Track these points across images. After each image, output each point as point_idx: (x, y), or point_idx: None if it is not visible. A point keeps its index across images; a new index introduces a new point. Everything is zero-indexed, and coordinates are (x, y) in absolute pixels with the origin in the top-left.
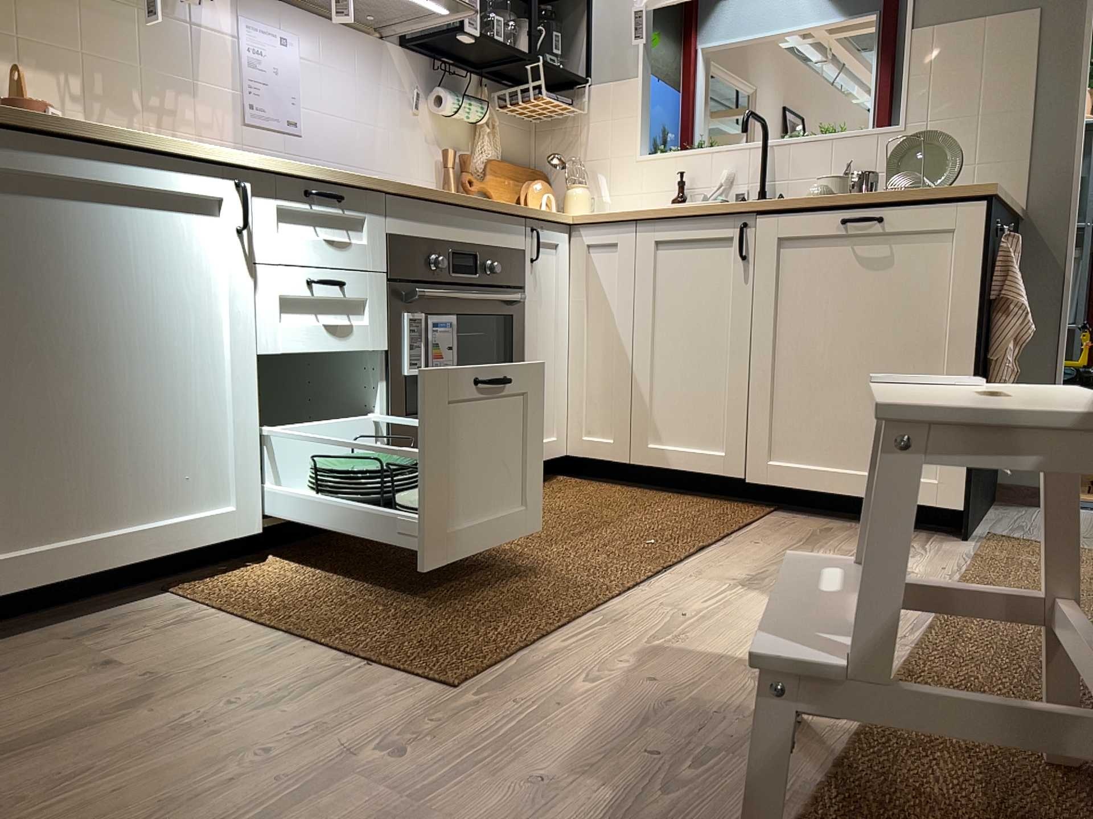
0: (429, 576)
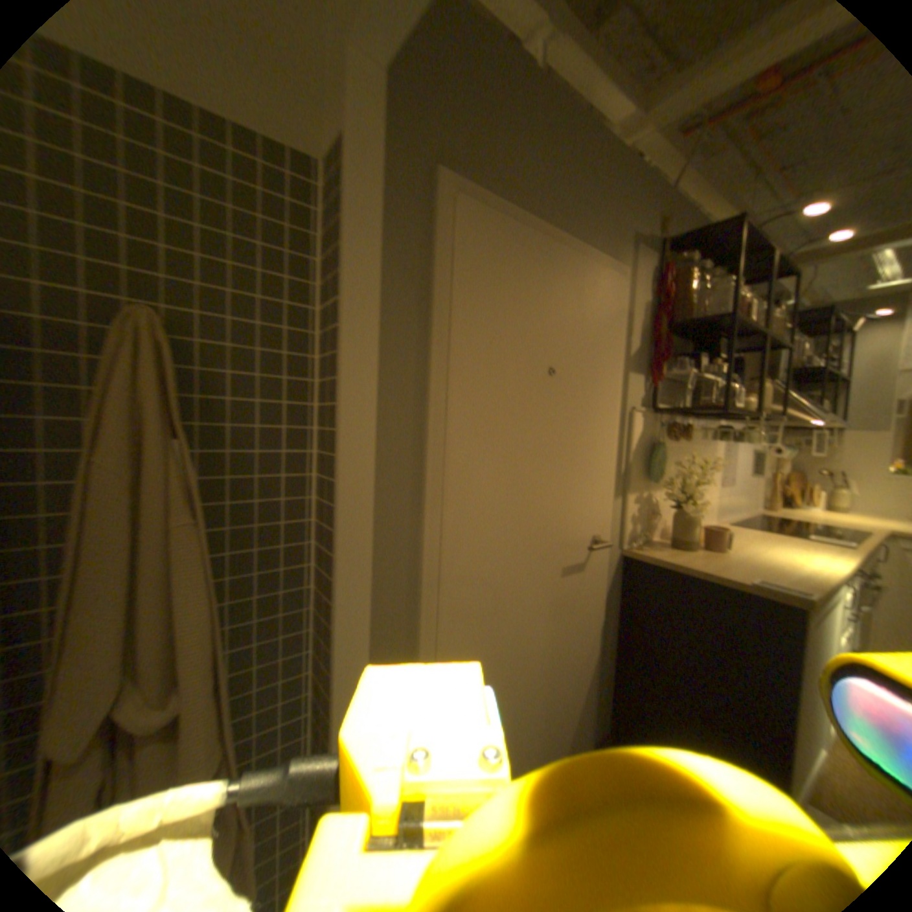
0: None
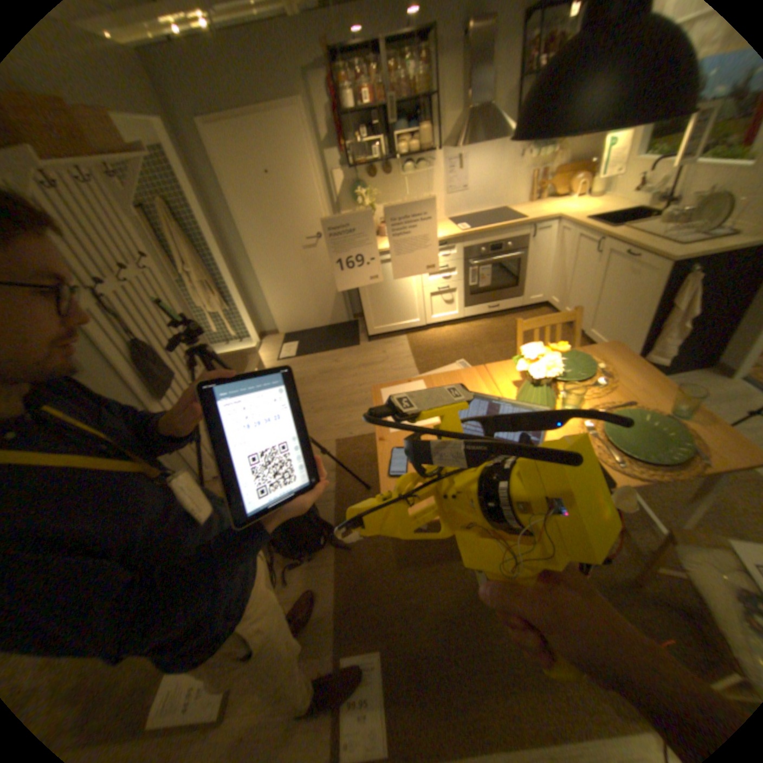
0: (451, 346)
